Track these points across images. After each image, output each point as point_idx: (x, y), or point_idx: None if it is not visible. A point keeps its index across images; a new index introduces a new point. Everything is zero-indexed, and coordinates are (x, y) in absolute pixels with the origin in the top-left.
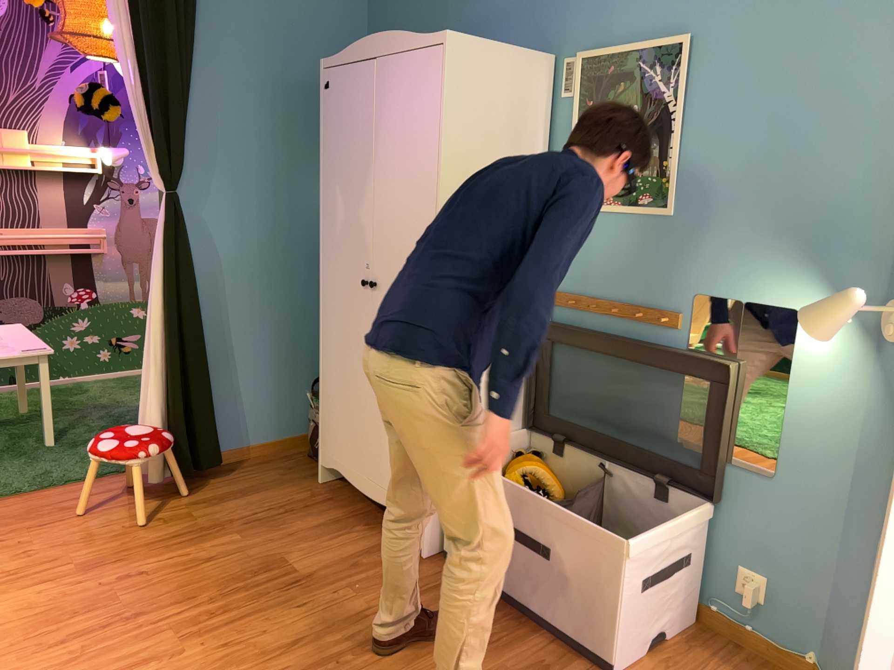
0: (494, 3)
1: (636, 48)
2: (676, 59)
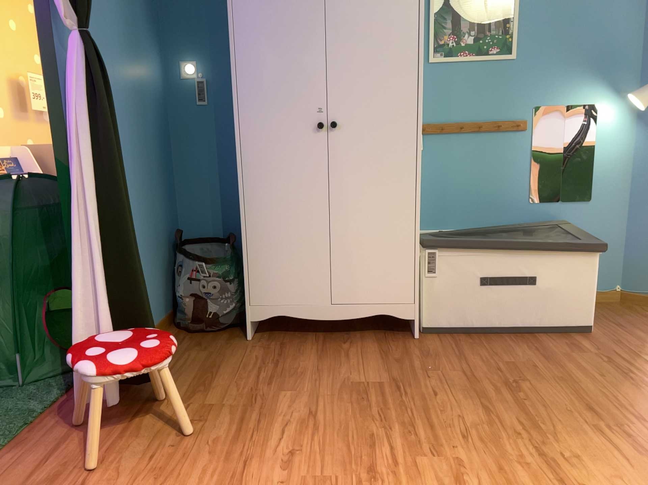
0: None
1: None
2: None
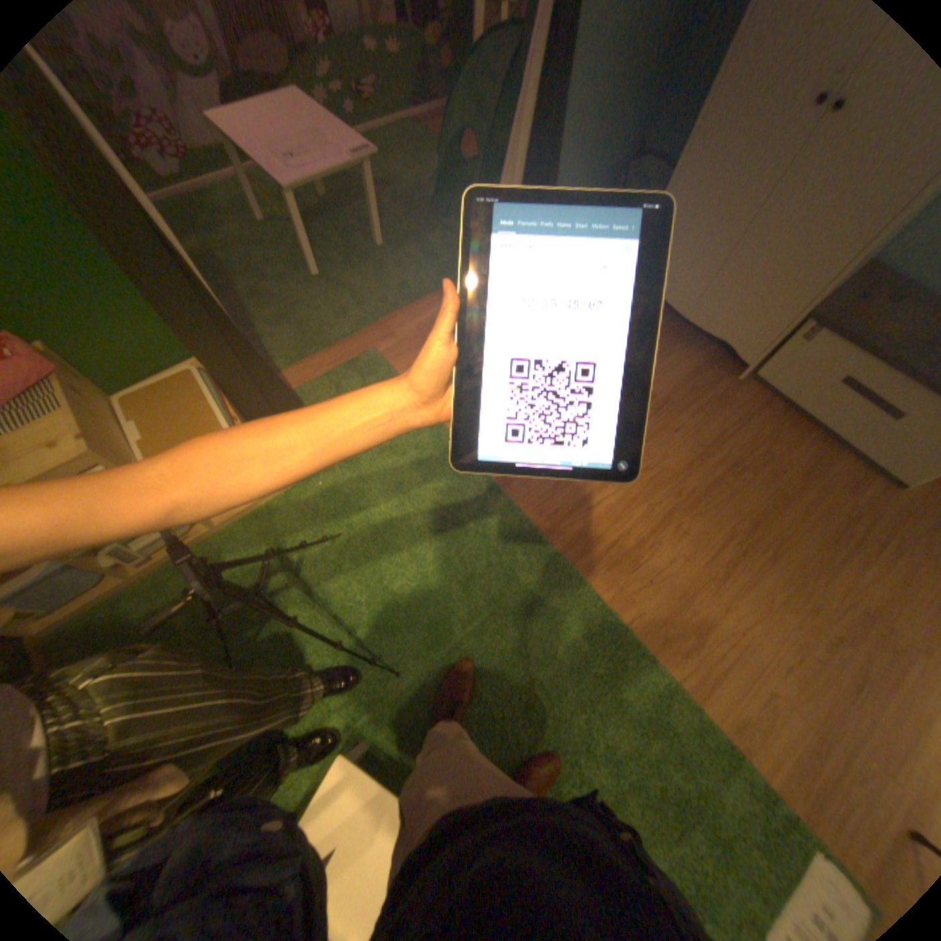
0: None
1: None
2: None
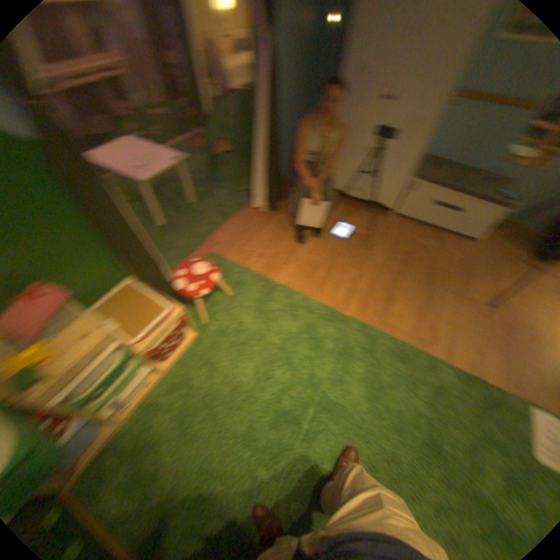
0: None
1: None
2: None
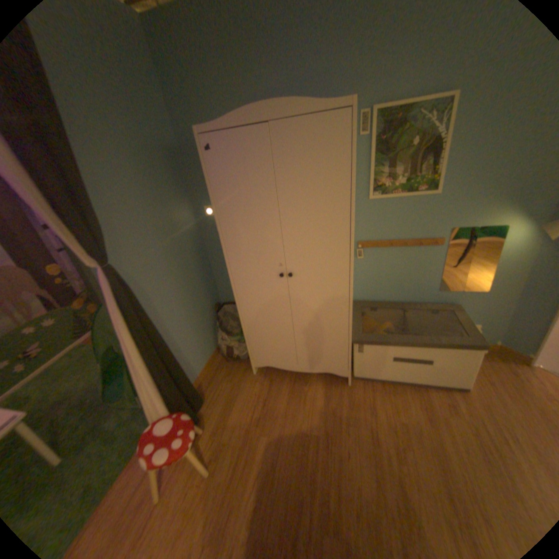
0: (291, 72)
1: (419, 100)
2: (446, 105)
